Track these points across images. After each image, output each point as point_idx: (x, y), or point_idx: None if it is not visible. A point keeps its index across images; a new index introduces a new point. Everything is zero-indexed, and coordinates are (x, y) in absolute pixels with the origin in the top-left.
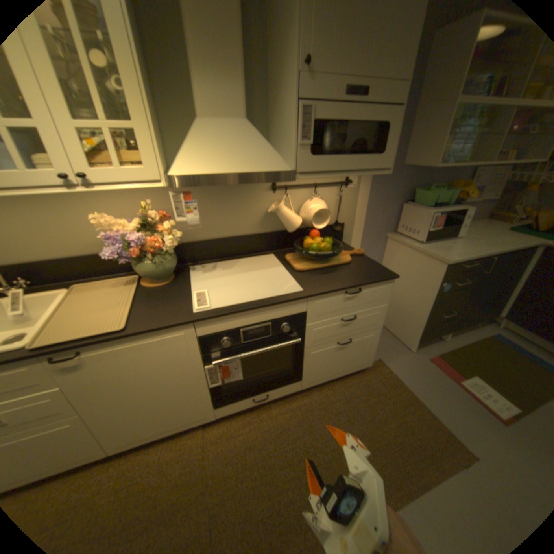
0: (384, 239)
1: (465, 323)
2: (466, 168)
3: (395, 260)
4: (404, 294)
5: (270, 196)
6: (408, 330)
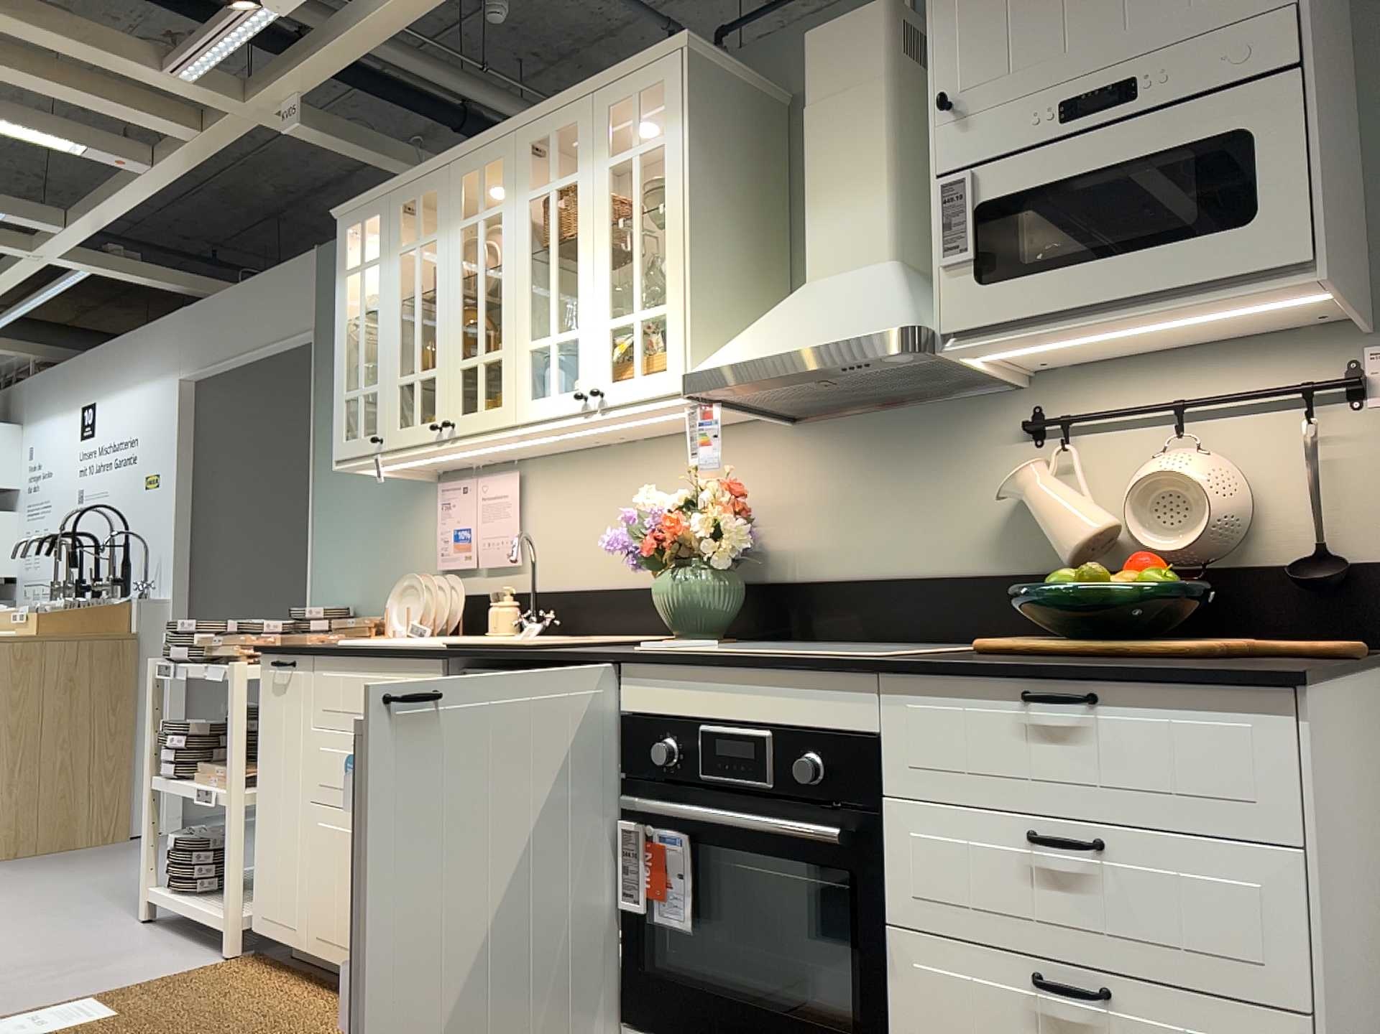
0: None
1: None
2: None
3: None
4: None
5: (1026, 454)
6: None
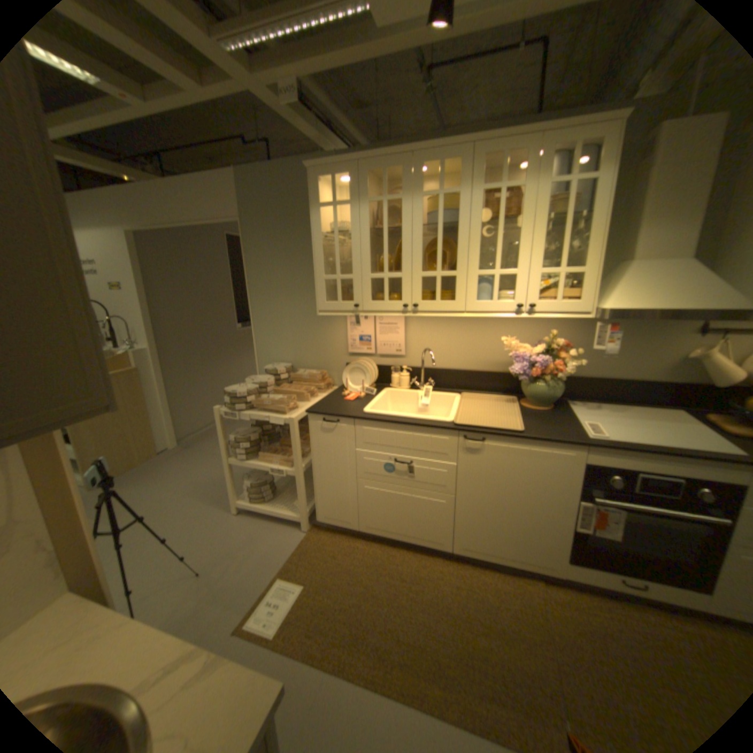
0: None
1: None
2: None
3: None
4: None
5: (696, 339)
6: None
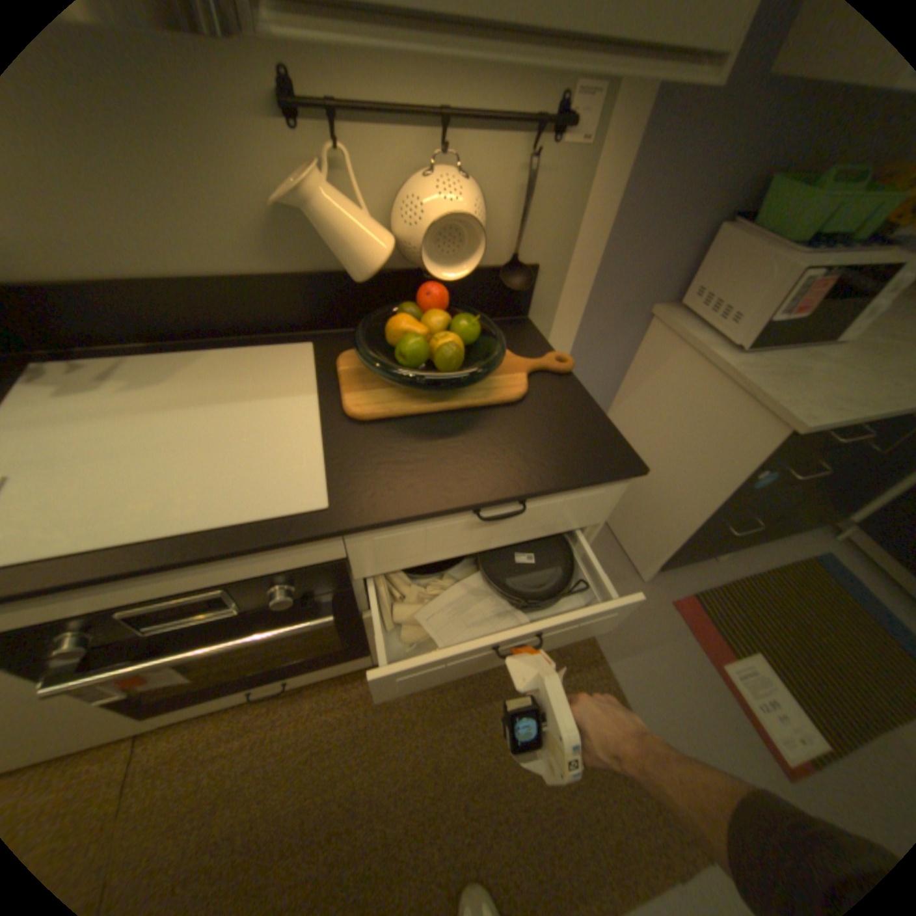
0: (644, 318)
1: (773, 535)
2: None
3: (658, 377)
4: (657, 462)
5: (280, 137)
6: (644, 538)
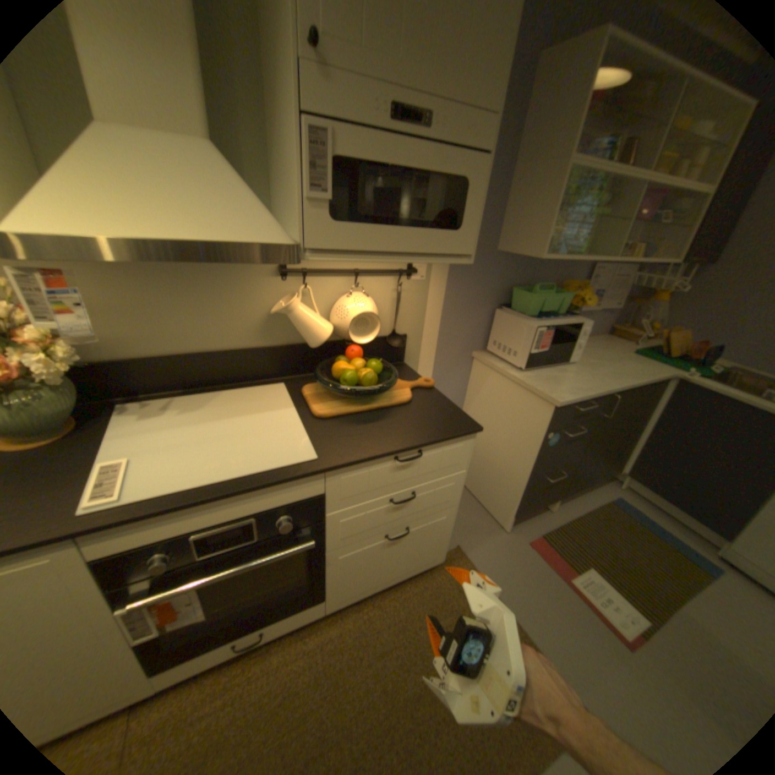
0: (468, 360)
1: (577, 486)
2: (581, 263)
3: (483, 392)
4: (494, 443)
5: (277, 284)
6: (499, 498)
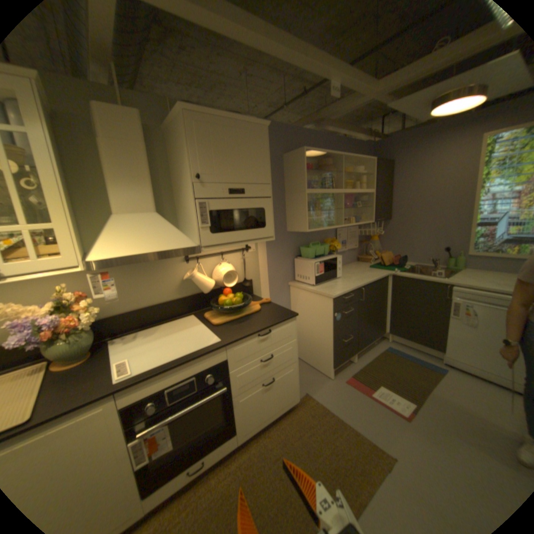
0: (287, 287)
1: (362, 344)
2: (330, 230)
3: (299, 302)
4: (312, 329)
5: (184, 265)
6: (323, 360)
